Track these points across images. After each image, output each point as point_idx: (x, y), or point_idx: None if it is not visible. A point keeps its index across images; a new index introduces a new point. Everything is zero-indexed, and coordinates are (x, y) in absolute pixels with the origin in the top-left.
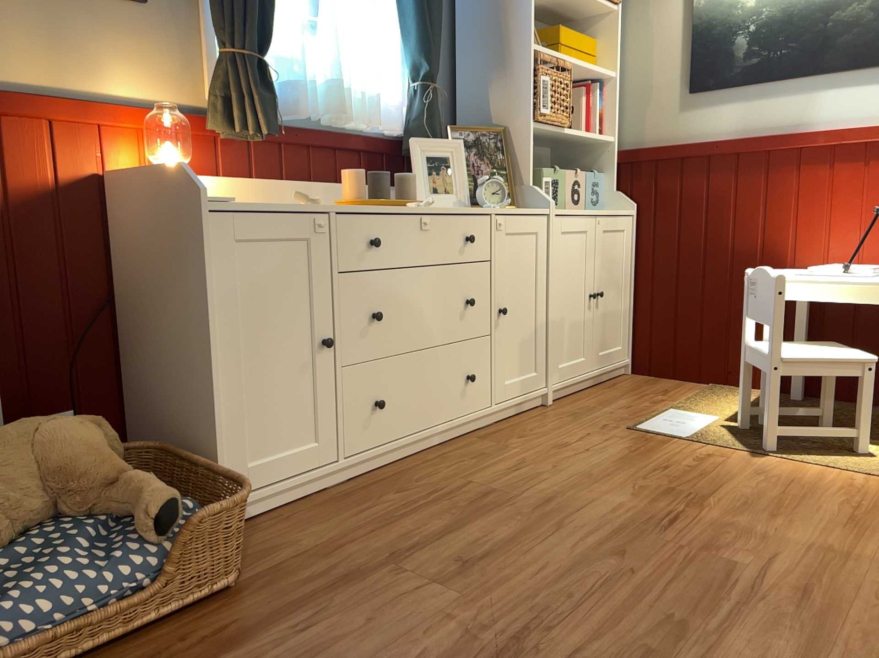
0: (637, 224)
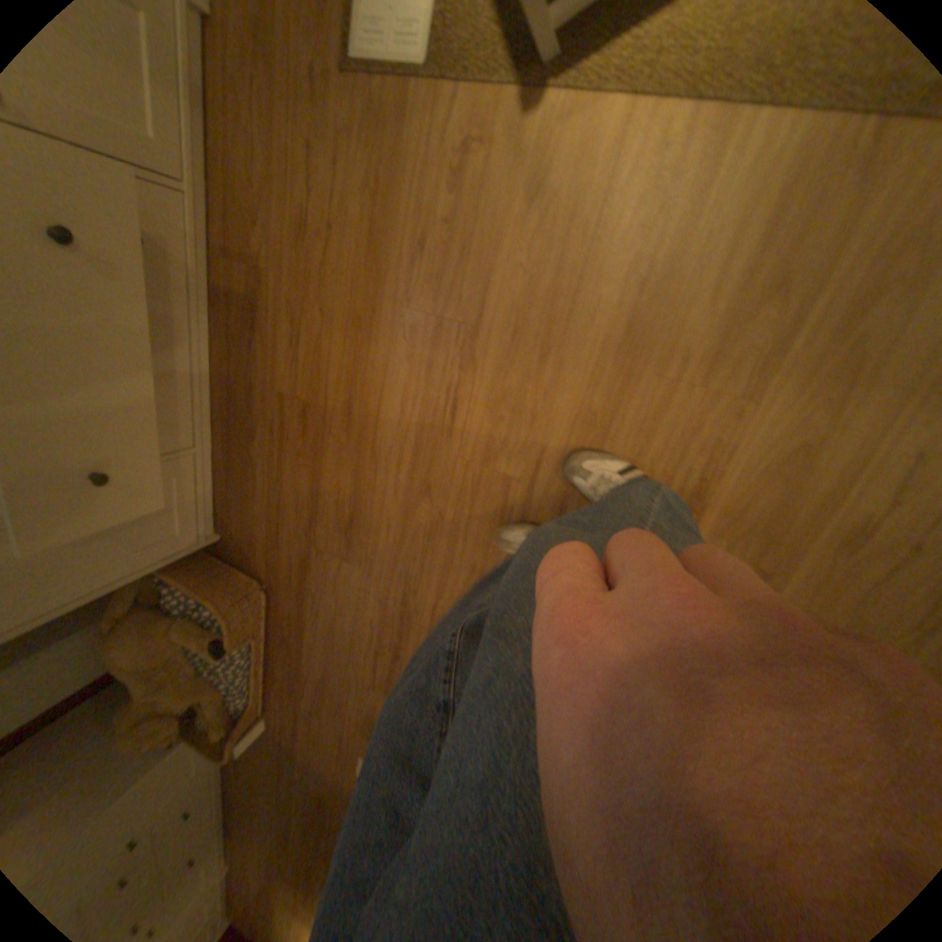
0: None
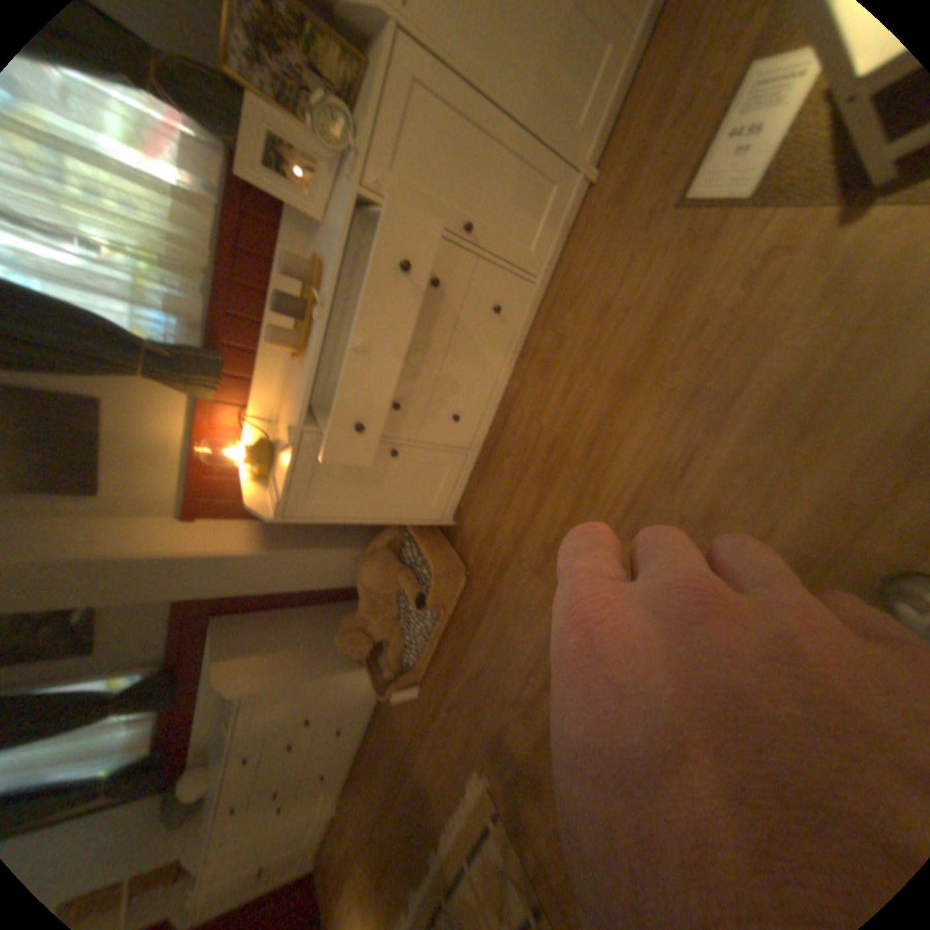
0: None
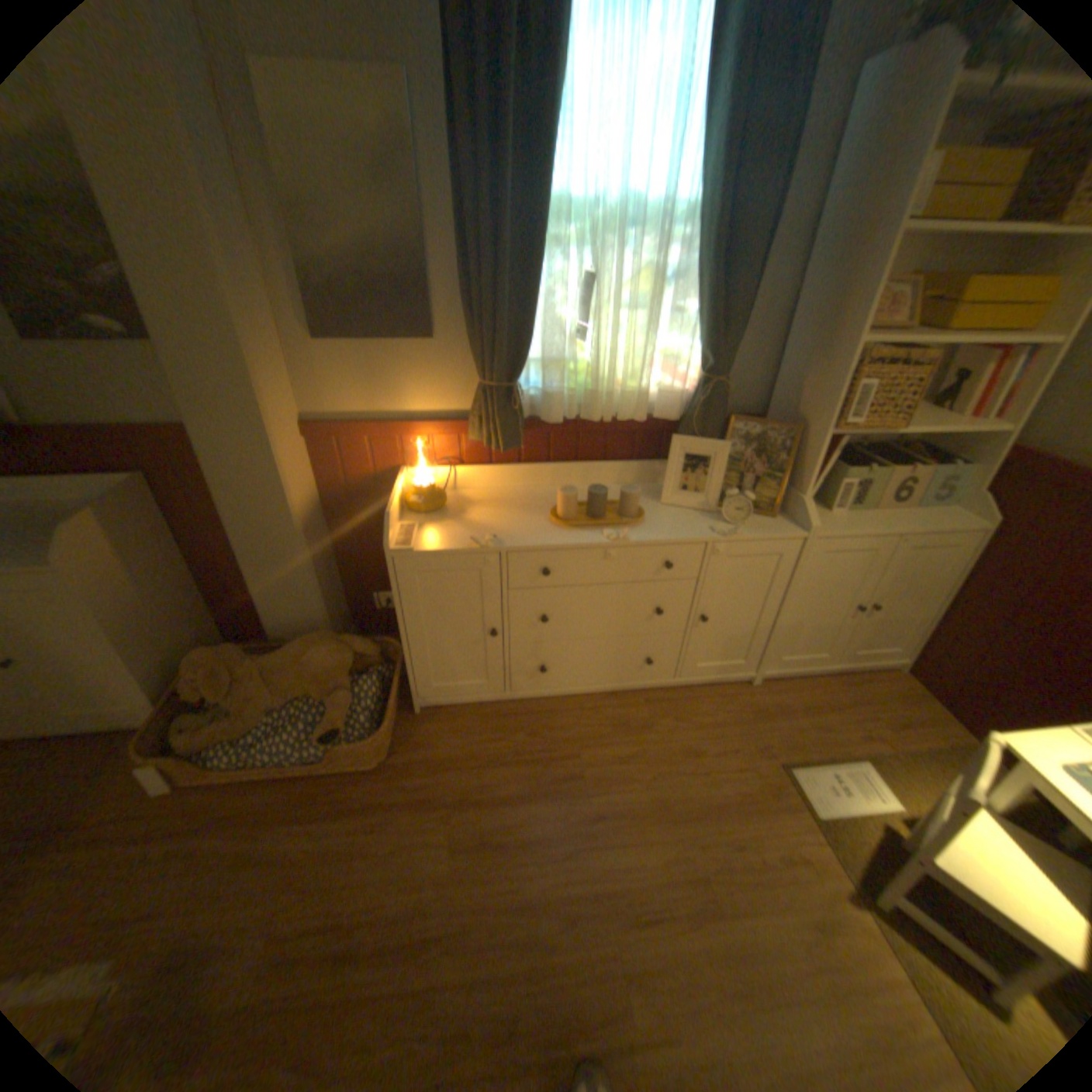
0: (993, 541)
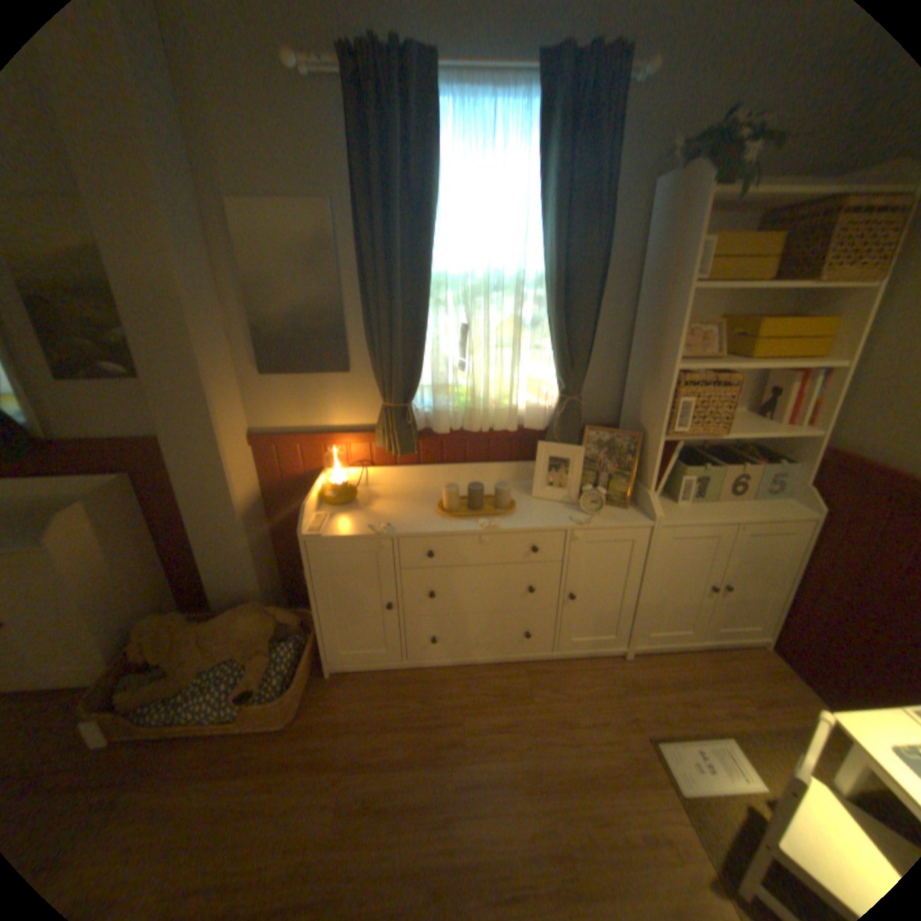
0: (825, 529)
